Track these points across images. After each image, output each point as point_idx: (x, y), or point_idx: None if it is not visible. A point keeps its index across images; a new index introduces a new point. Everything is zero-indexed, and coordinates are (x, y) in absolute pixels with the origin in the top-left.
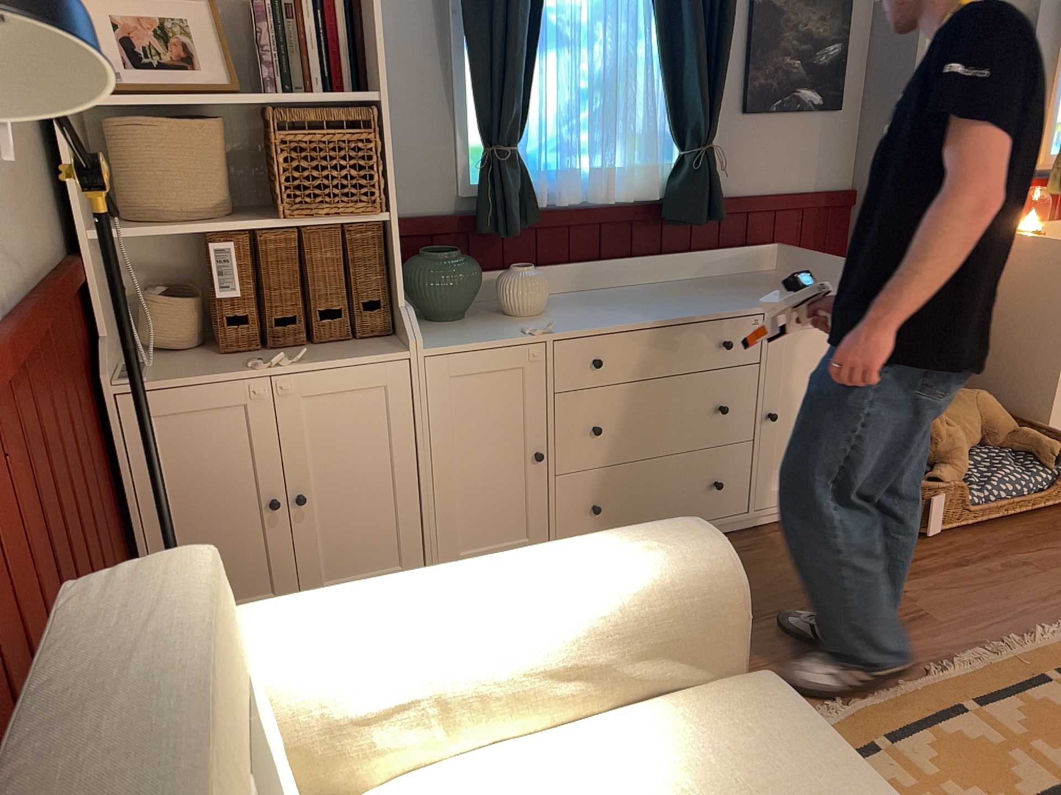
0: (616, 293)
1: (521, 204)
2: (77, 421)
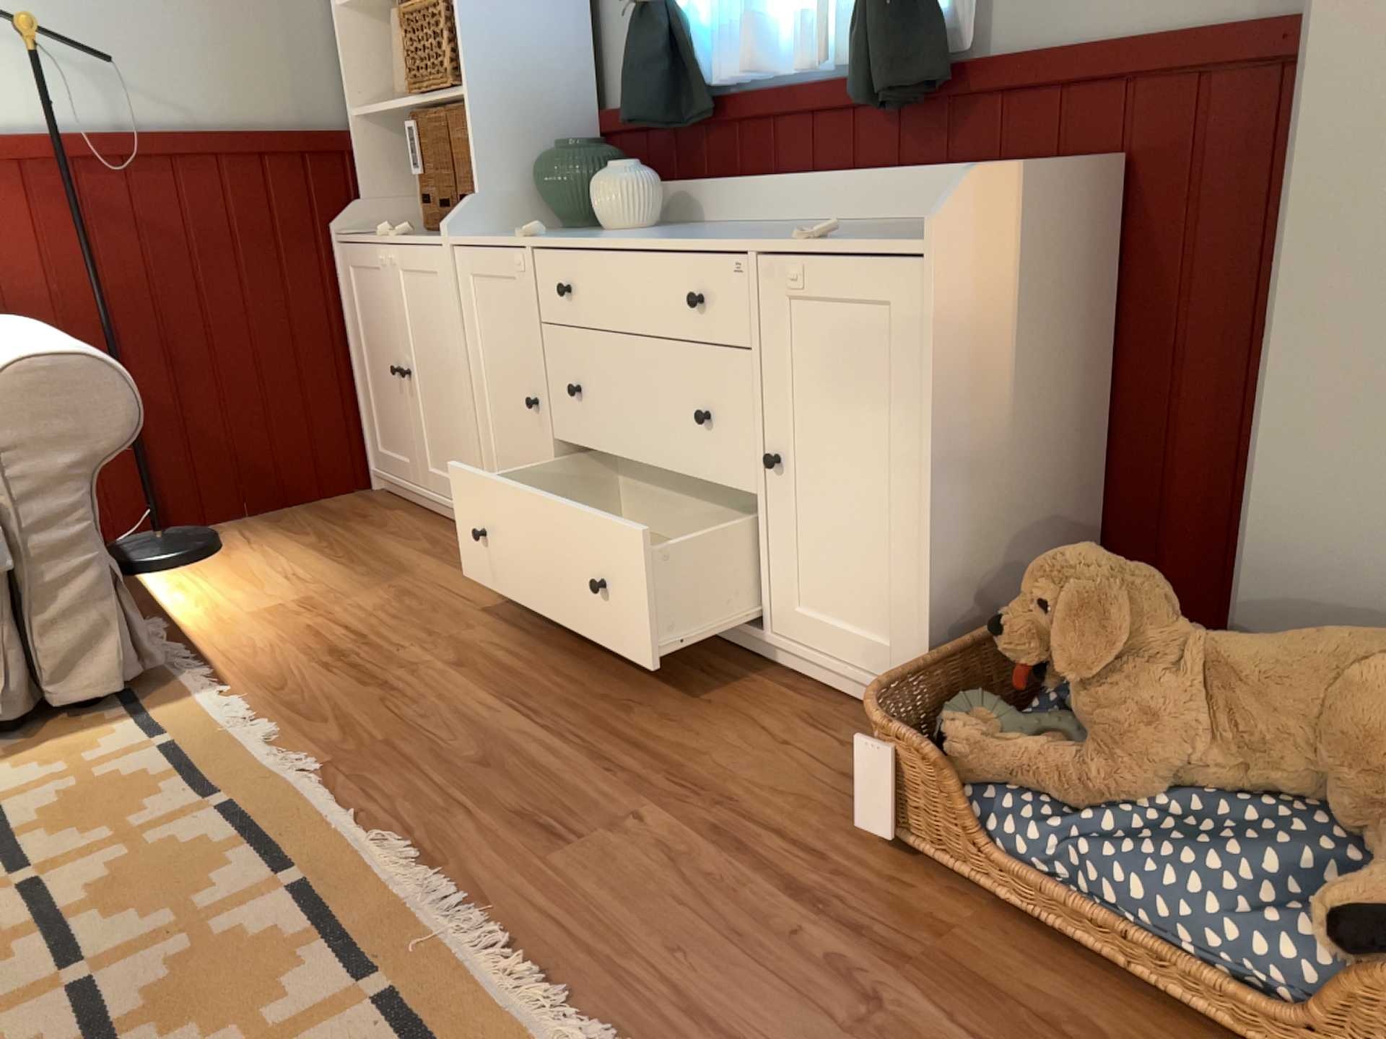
0: (782, 225)
1: (665, 81)
2: (260, 244)
